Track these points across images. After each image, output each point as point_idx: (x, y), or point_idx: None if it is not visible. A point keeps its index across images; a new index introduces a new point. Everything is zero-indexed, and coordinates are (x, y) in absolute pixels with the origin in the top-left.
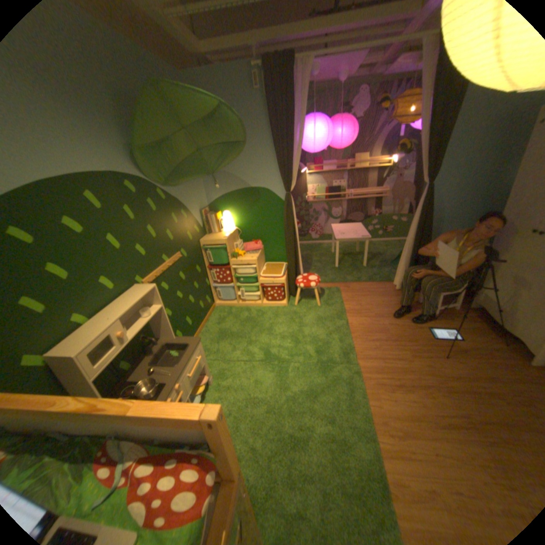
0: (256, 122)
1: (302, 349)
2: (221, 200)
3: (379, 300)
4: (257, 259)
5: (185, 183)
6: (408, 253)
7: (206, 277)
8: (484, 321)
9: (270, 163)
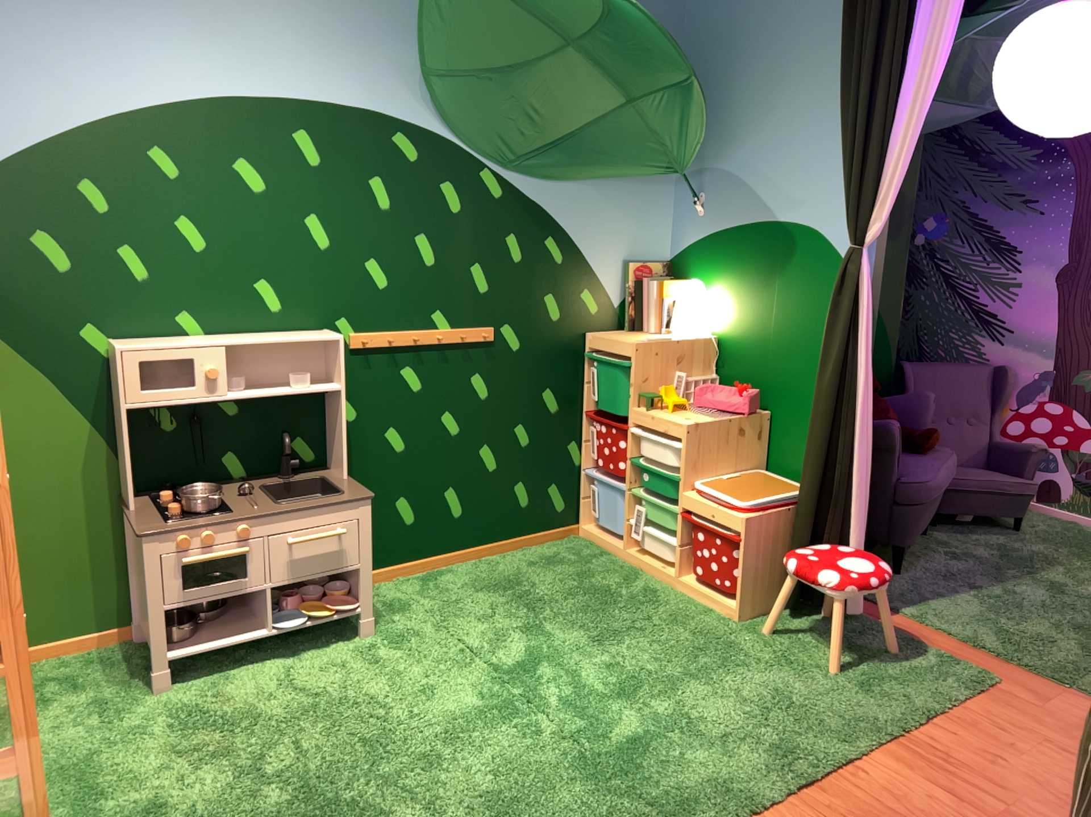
0: (825, 32)
1: (613, 714)
2: (701, 248)
3: None
4: (692, 426)
5: (588, 178)
6: None
7: (575, 437)
8: None
9: (839, 152)
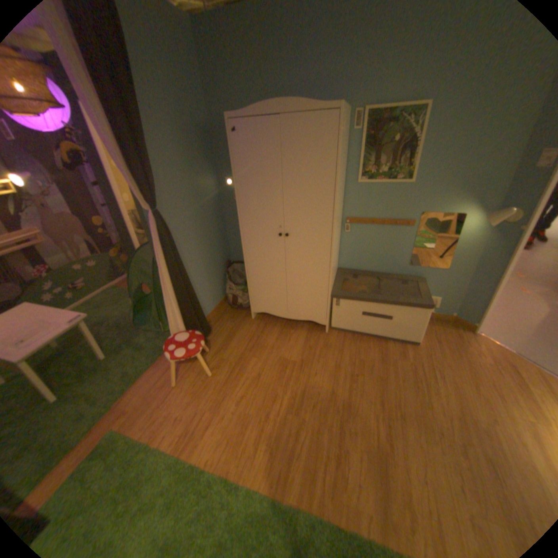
0: None
1: None
2: None
3: (186, 386)
4: None
5: None
6: (174, 306)
7: None
8: (271, 322)
9: None
